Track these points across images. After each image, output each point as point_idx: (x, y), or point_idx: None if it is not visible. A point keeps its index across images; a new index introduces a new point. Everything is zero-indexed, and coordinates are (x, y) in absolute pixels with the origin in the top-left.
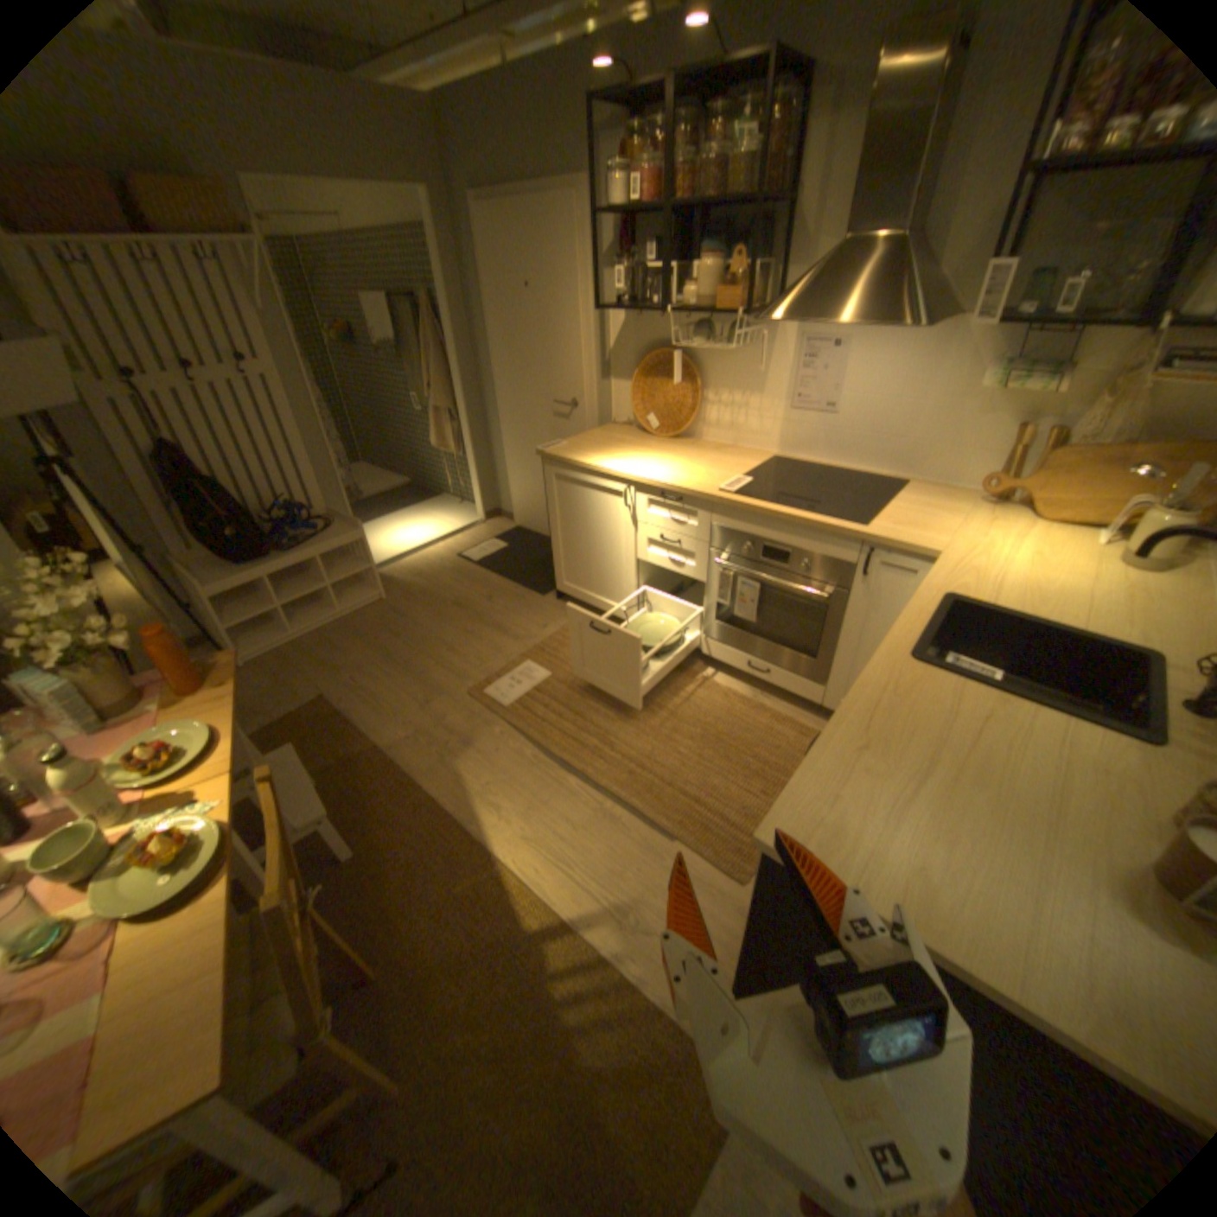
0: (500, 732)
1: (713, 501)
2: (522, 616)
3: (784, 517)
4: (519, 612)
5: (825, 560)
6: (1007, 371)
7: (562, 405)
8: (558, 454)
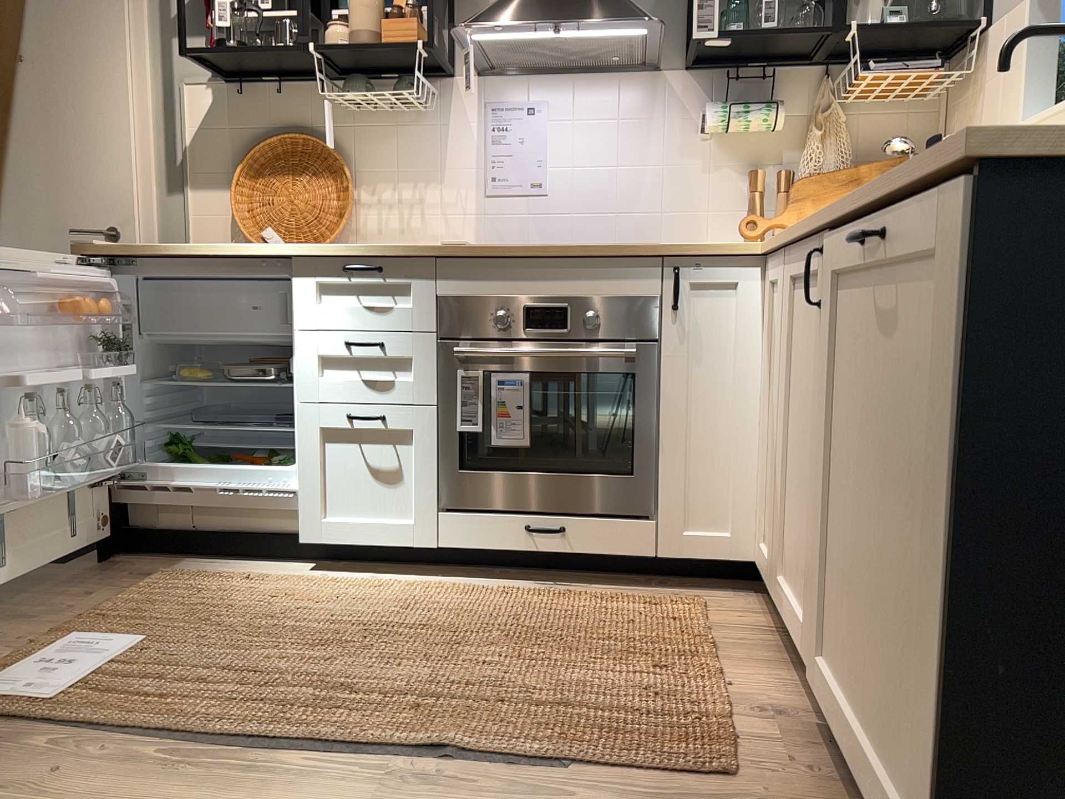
0: (52, 751)
1: (439, 256)
2: (23, 594)
3: (555, 251)
4: (12, 590)
5: (617, 312)
6: (725, 109)
7: (91, 233)
8: (124, 246)
